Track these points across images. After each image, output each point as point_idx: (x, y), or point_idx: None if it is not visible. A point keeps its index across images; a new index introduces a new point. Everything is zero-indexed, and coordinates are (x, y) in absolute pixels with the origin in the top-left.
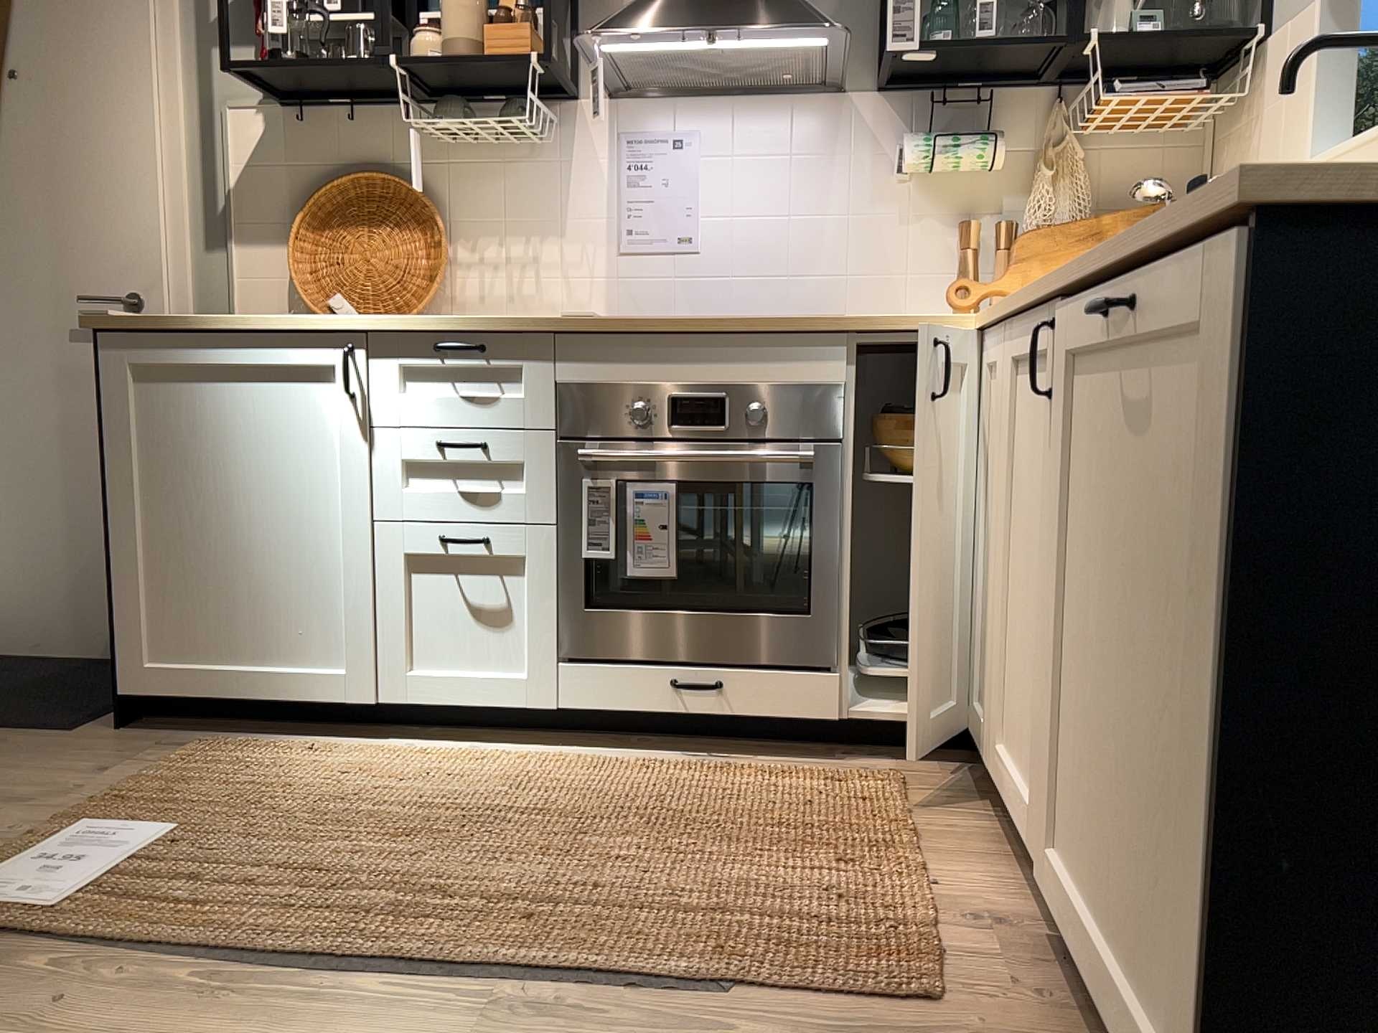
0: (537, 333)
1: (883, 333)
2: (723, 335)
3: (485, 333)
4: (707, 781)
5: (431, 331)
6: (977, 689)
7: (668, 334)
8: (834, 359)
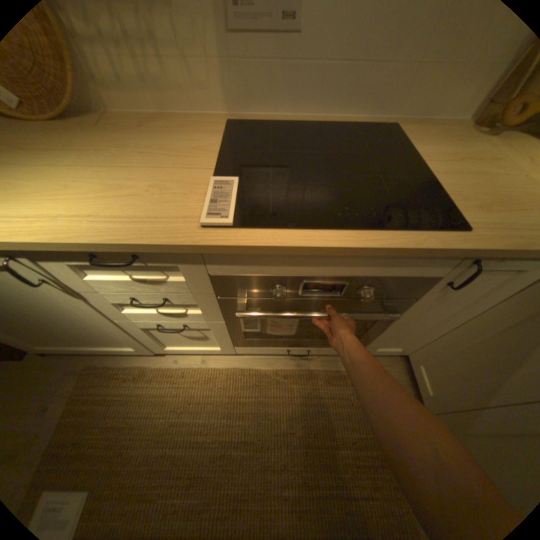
0: (183, 250)
1: (501, 255)
2: (357, 253)
3: (132, 249)
4: (303, 391)
5: (77, 248)
6: (421, 360)
7: (308, 252)
8: (443, 266)
